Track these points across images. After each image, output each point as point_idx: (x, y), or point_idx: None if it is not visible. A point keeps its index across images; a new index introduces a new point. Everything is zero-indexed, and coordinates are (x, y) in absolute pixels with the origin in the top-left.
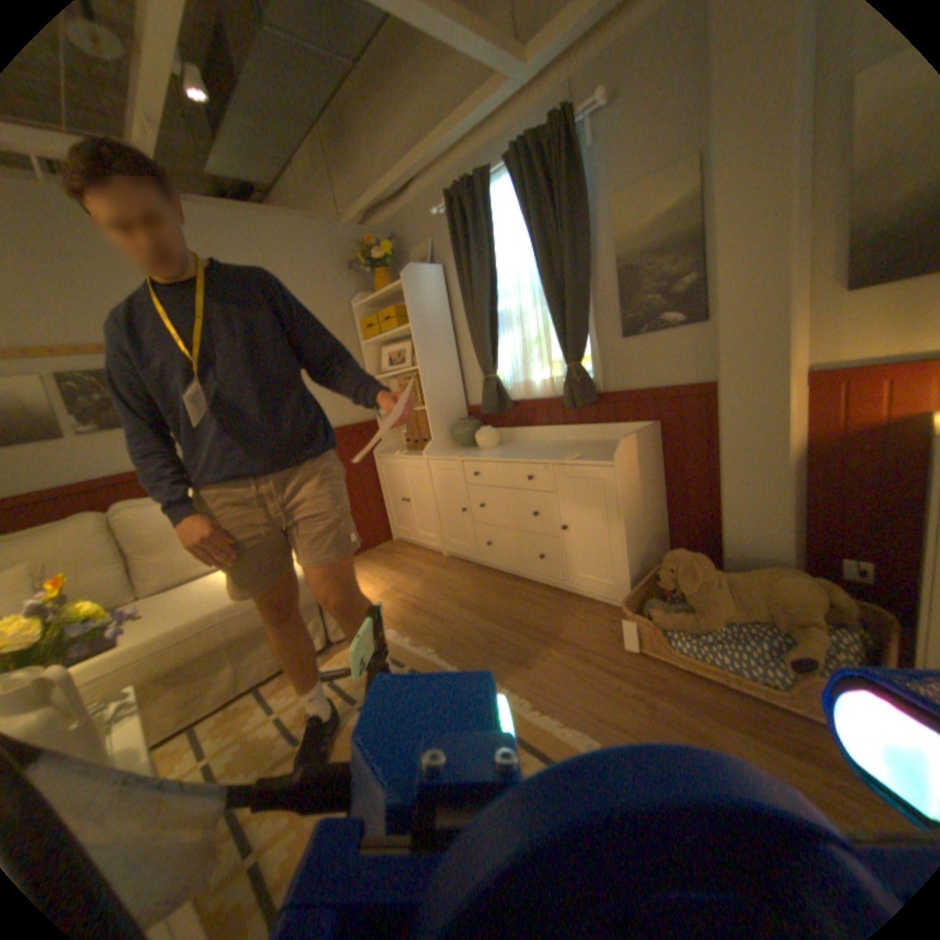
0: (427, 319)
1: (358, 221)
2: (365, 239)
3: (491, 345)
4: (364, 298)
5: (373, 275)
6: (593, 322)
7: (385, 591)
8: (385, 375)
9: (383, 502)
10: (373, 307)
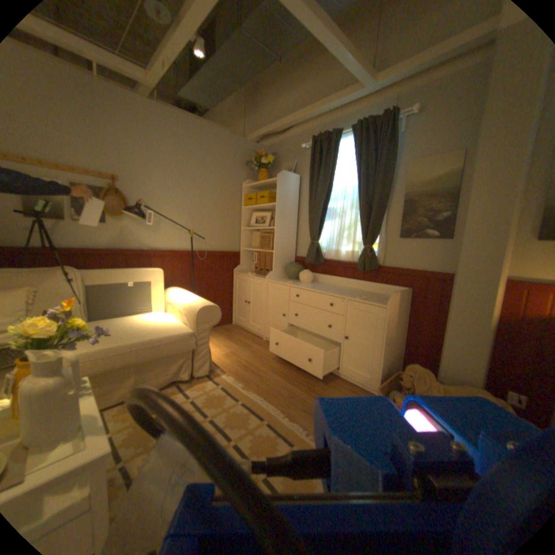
0: (285, 203)
1: (255, 141)
2: (258, 151)
3: (320, 225)
4: (249, 183)
5: (257, 171)
6: (383, 225)
7: (227, 353)
8: (252, 228)
9: (232, 300)
10: (253, 189)
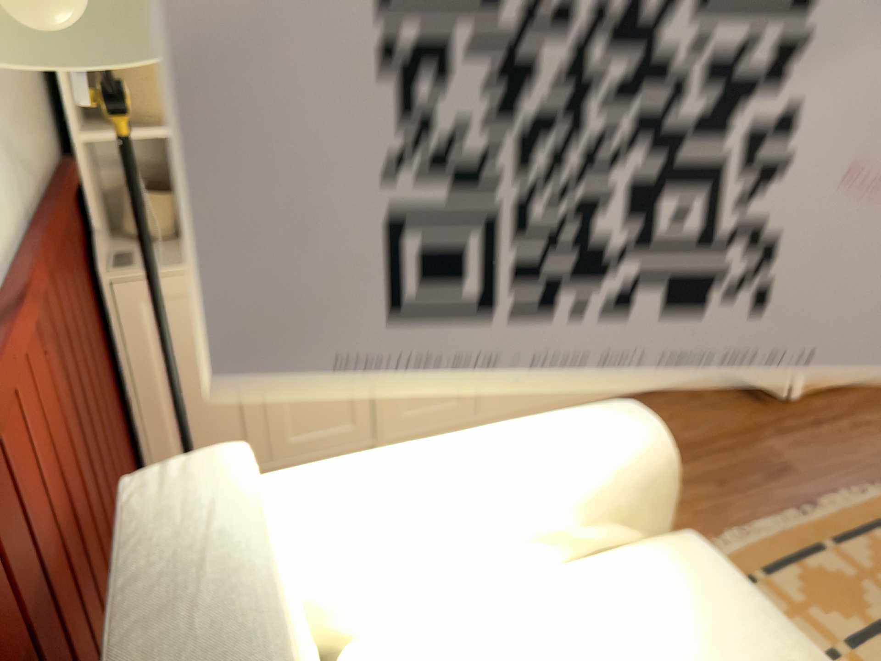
0: None
1: None
2: None
3: None
4: None
5: None
6: None
7: None
8: None
9: (128, 413)
10: None
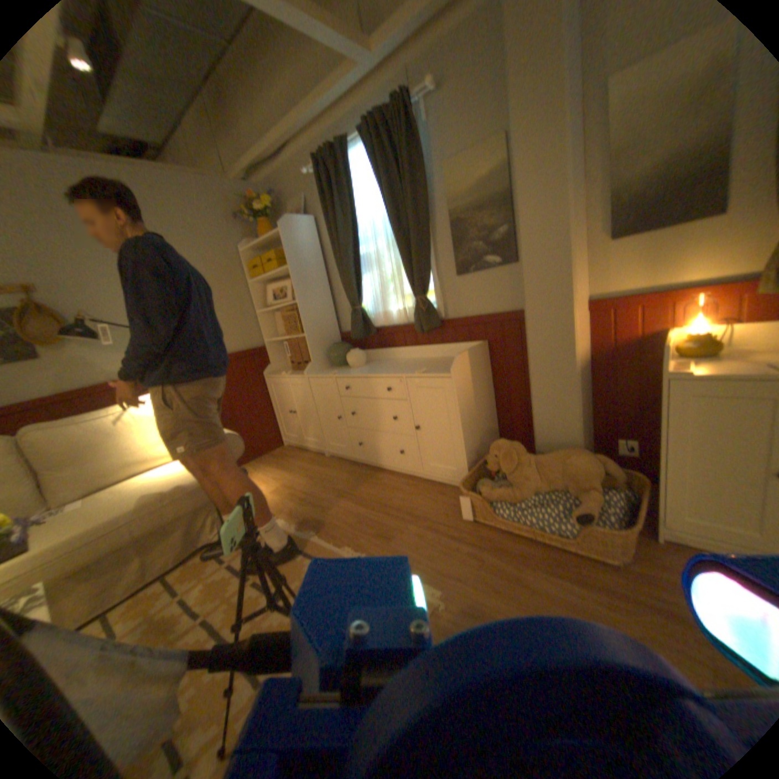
0: (303, 261)
1: (242, 176)
2: (248, 192)
3: (356, 282)
4: (249, 242)
5: (256, 223)
6: (434, 263)
7: (276, 487)
8: (270, 308)
9: (274, 414)
10: (257, 250)
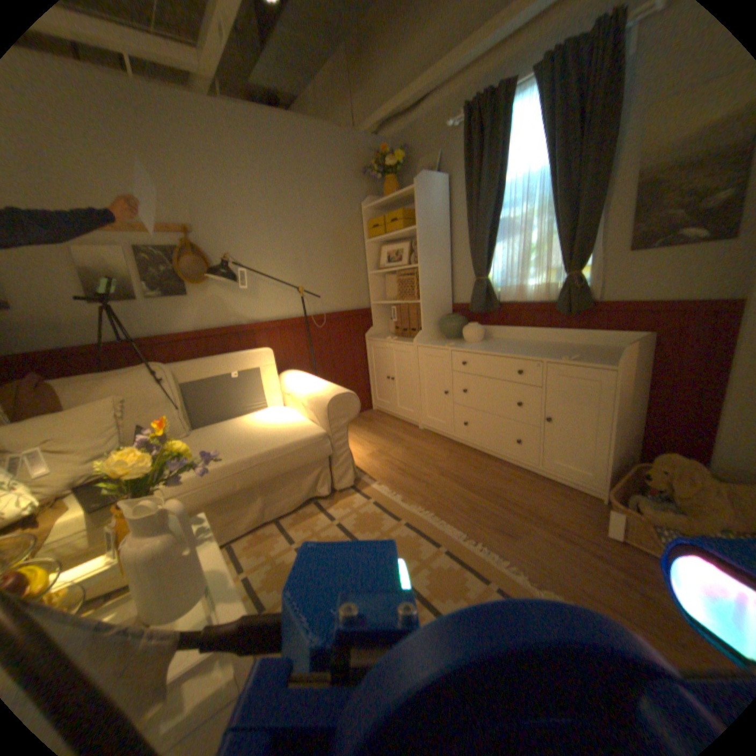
0: (430, 222)
1: (371, 131)
2: (378, 147)
3: (489, 250)
4: (371, 200)
5: (380, 180)
6: (600, 233)
7: (372, 451)
8: (384, 270)
9: (368, 377)
10: (378, 209)
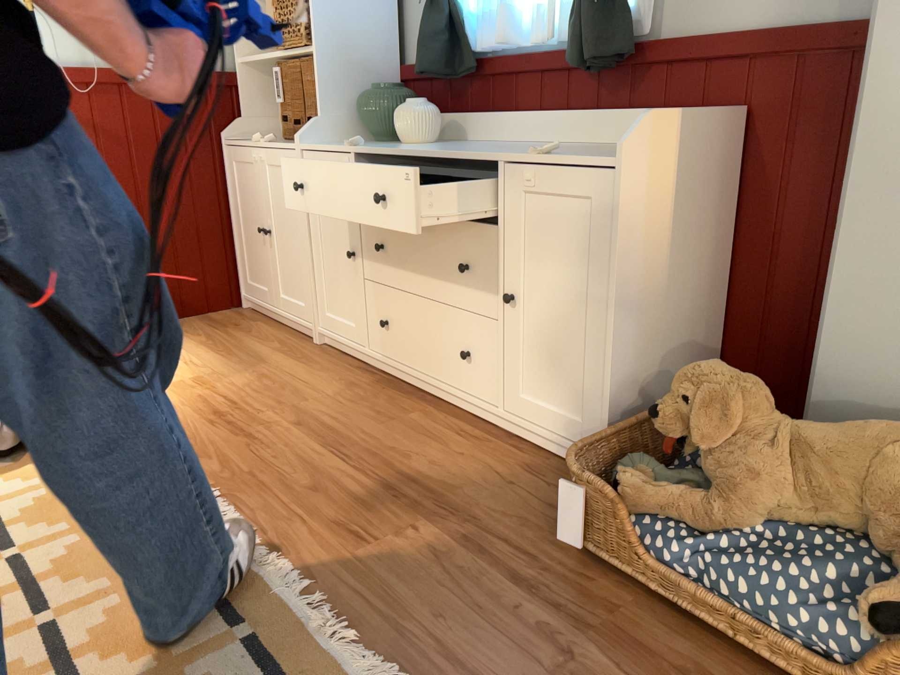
0: None
1: None
2: None
3: None
4: None
5: None
6: None
7: (182, 380)
8: None
9: (232, 235)
10: None
